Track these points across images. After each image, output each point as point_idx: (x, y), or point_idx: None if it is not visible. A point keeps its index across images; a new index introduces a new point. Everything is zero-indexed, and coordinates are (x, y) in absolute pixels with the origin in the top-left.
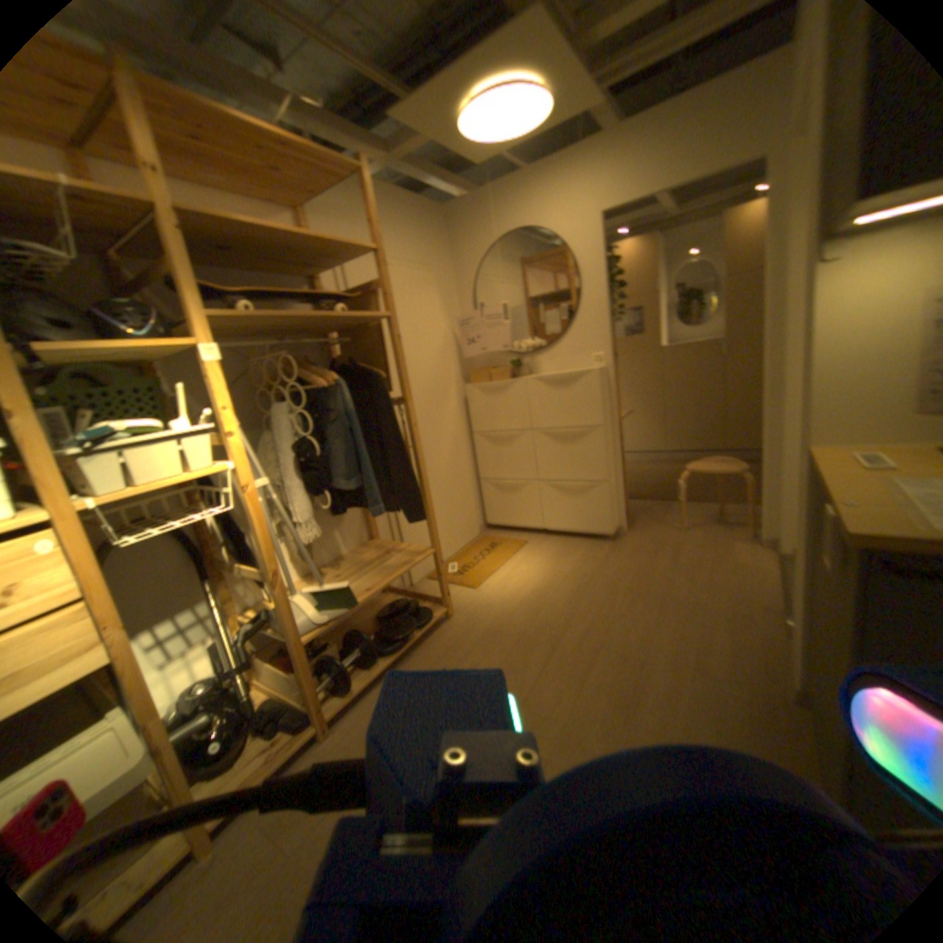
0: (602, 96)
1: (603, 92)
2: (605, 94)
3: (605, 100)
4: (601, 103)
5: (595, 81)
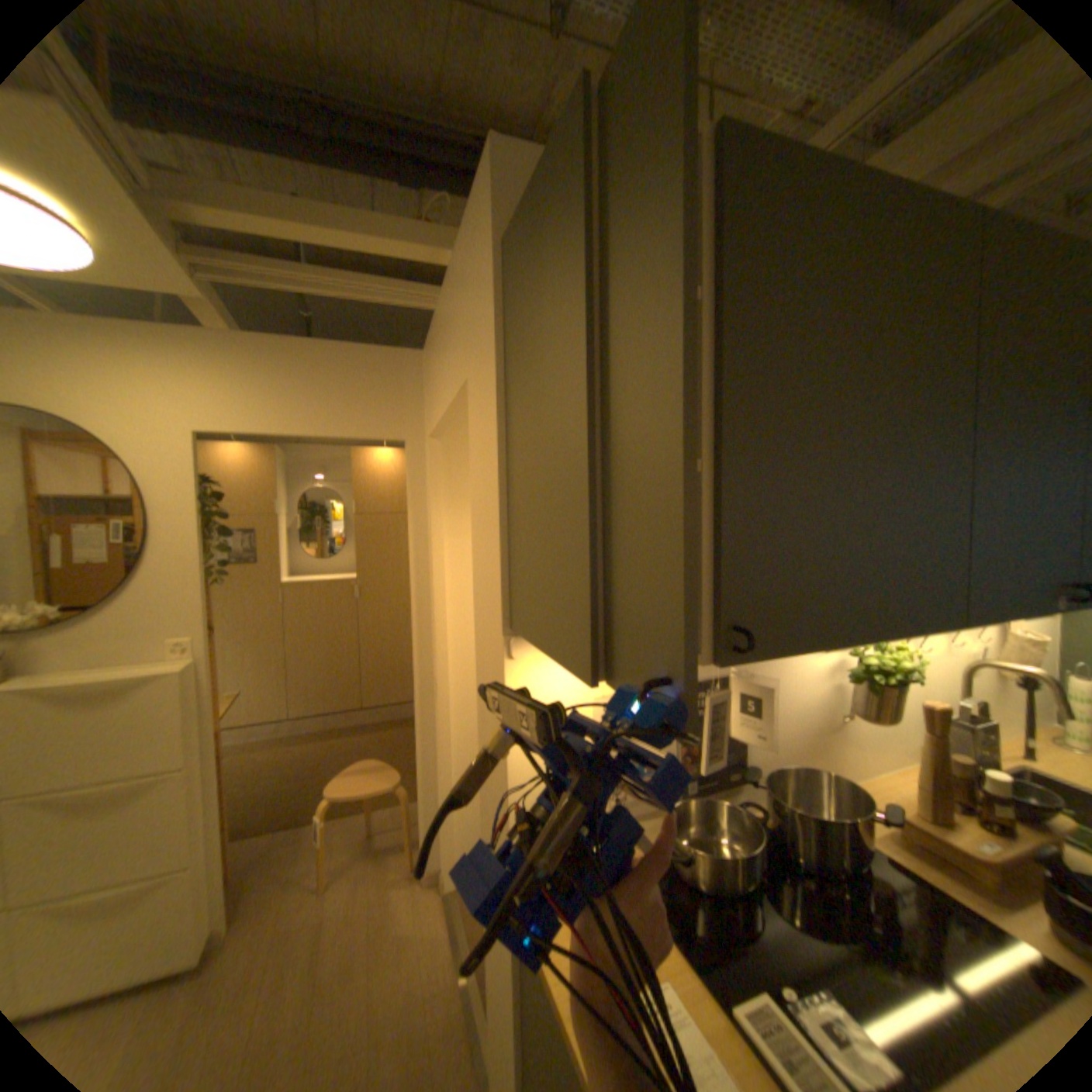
0: (198, 288)
1: (200, 284)
2: (204, 287)
3: (203, 294)
4: (197, 295)
5: (185, 265)
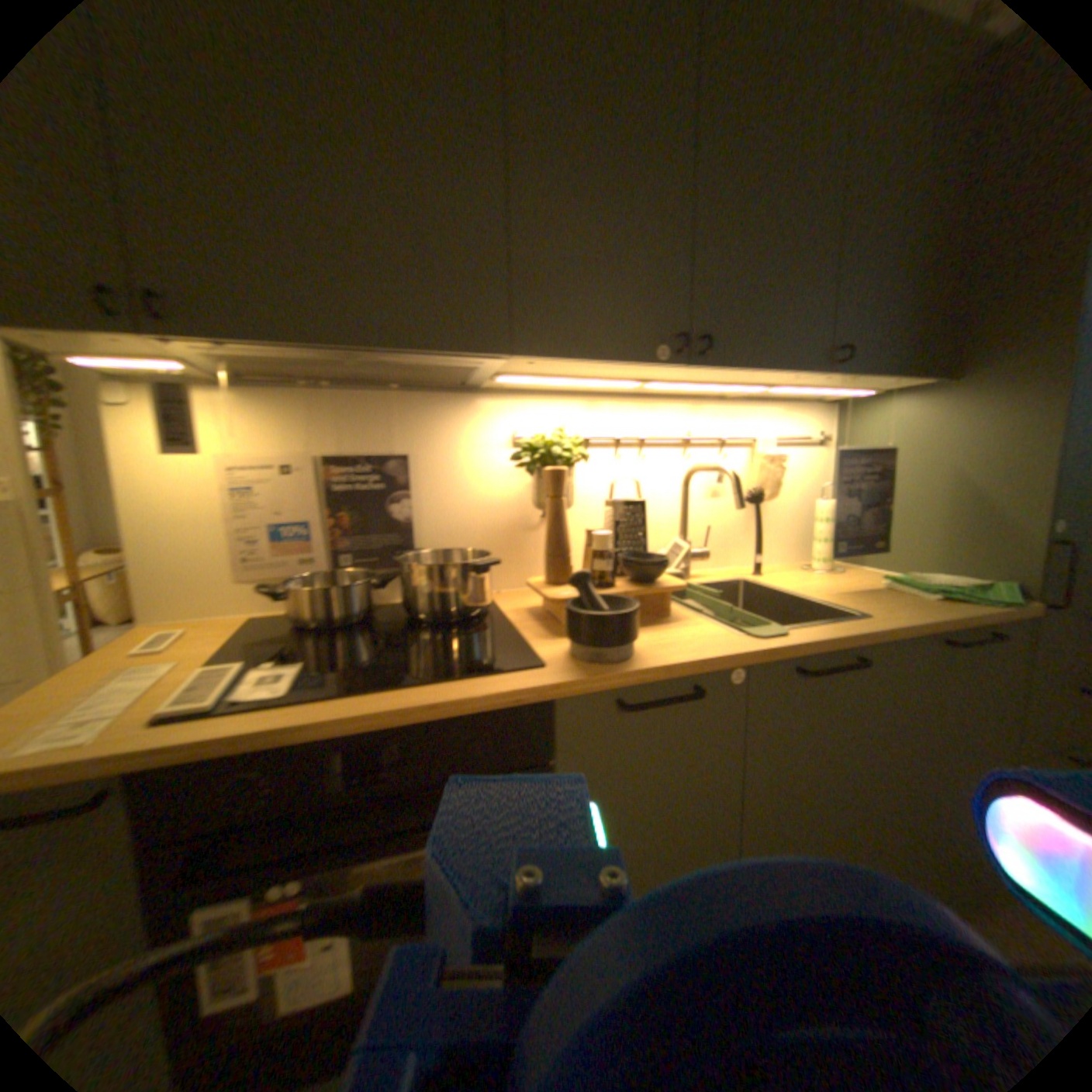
0: None
1: None
2: None
3: None
4: None
5: None
